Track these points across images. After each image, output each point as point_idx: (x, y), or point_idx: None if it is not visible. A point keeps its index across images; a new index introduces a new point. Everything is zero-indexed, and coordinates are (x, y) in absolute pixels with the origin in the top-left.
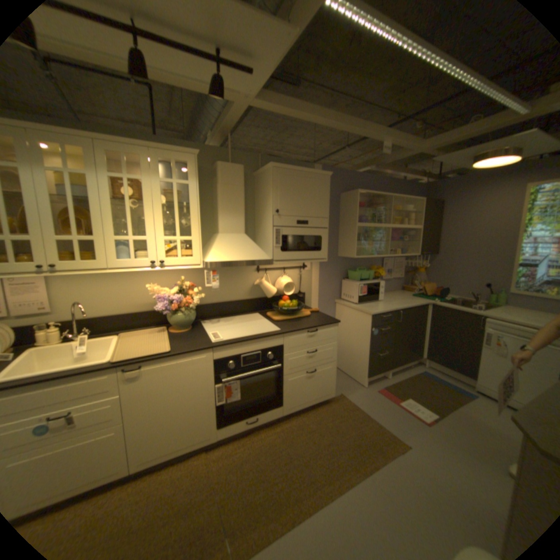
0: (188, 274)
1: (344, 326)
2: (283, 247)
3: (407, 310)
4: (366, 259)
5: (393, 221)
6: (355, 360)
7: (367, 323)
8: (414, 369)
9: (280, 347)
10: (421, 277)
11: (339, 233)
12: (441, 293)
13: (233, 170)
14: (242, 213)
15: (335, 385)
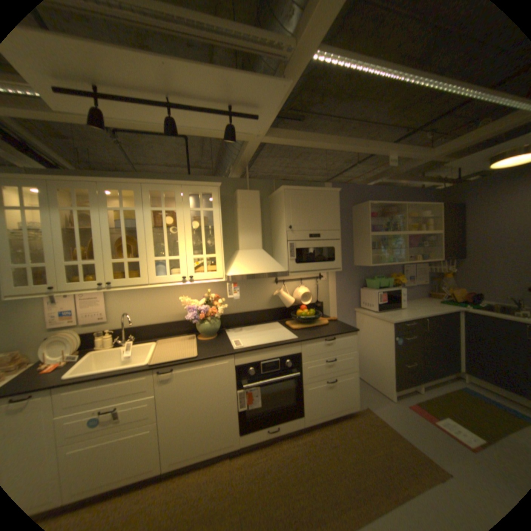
0: (214, 287)
1: (366, 336)
2: (297, 259)
3: (434, 318)
4: (384, 268)
5: (409, 228)
6: (381, 372)
7: (390, 333)
8: (451, 385)
9: (298, 356)
10: (449, 283)
11: (353, 243)
12: (474, 300)
13: (250, 196)
14: (259, 231)
15: (359, 398)
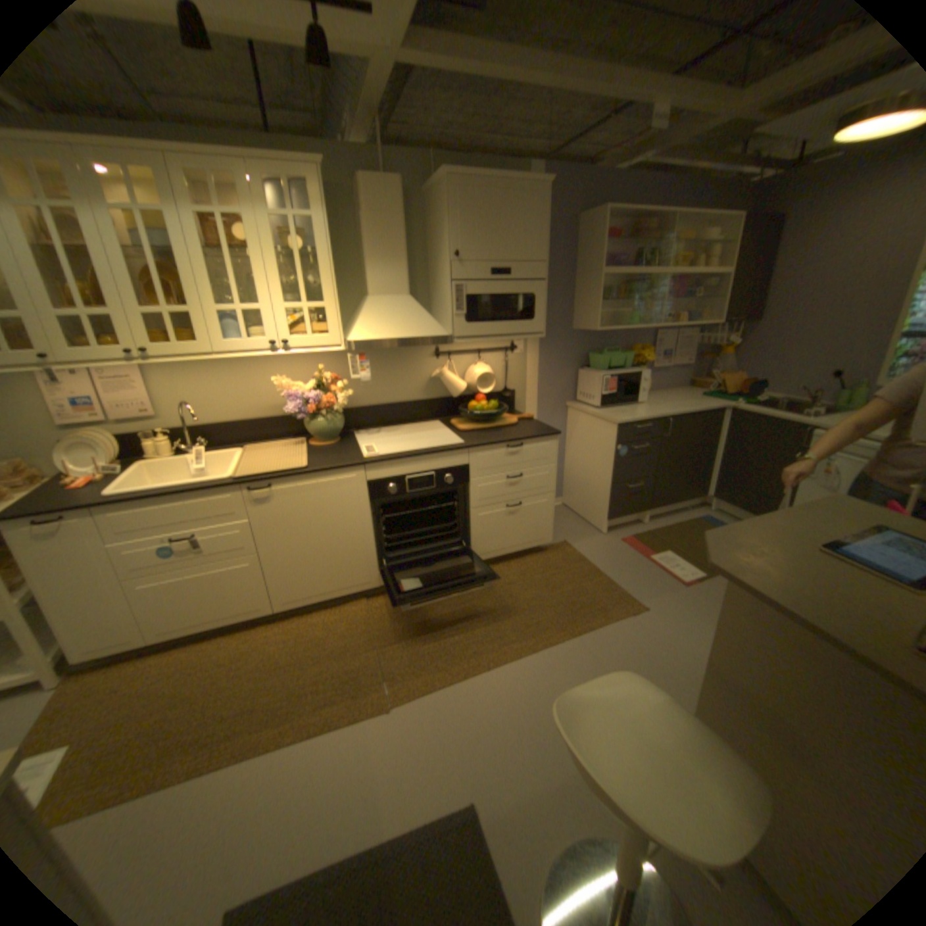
0: (331, 362)
1: (579, 444)
2: (469, 315)
3: (682, 417)
4: (625, 334)
5: (676, 261)
6: (592, 494)
7: (611, 438)
8: (691, 512)
9: (464, 468)
10: (727, 363)
11: (576, 287)
12: (757, 390)
13: (384, 186)
14: (403, 260)
15: (552, 527)
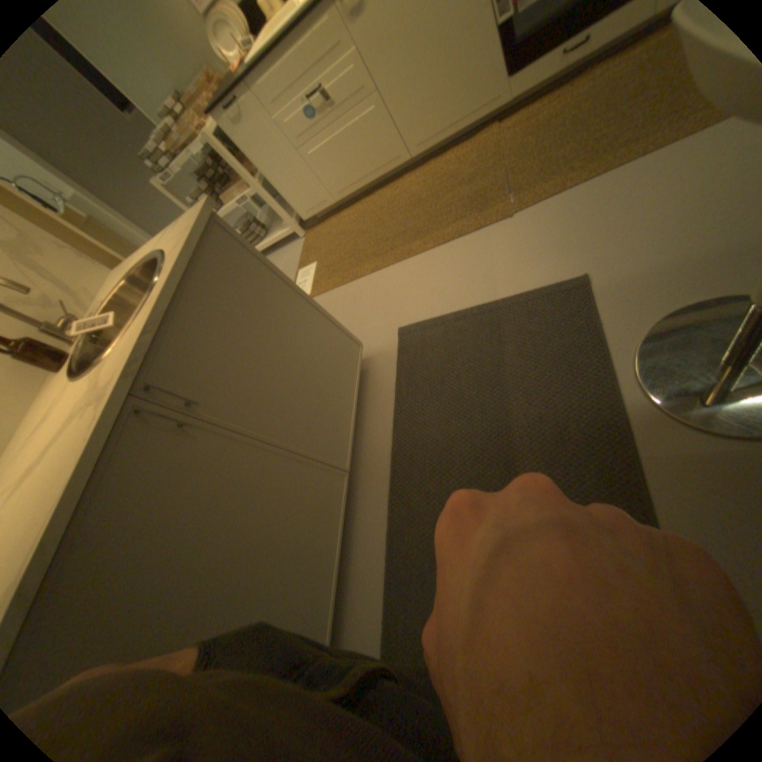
0: None
1: None
2: None
3: None
4: None
5: None
6: None
7: None
8: None
9: None
10: None
11: None
12: None
13: None
14: None
15: None
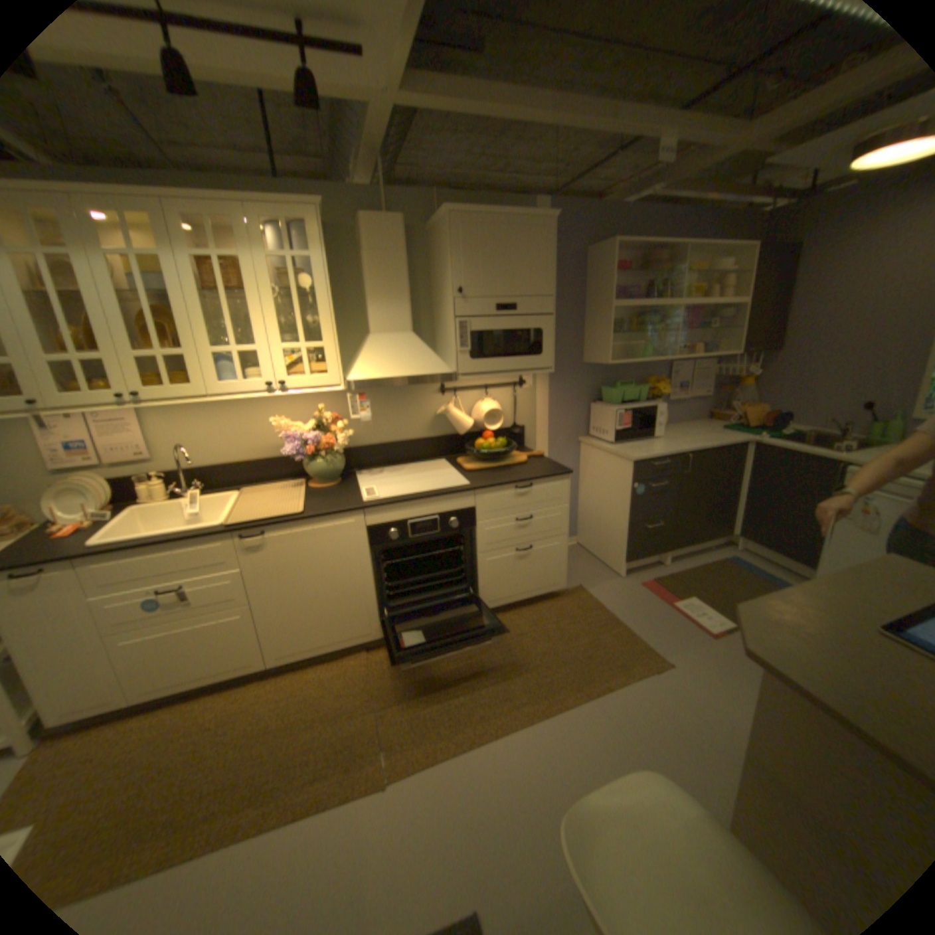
0: (332, 401)
1: (593, 481)
2: (474, 351)
3: (702, 453)
4: (638, 366)
5: (689, 292)
6: (608, 535)
7: (627, 476)
8: (716, 553)
9: (470, 511)
10: (747, 395)
11: (585, 320)
12: (781, 423)
13: (385, 225)
14: (406, 297)
15: (566, 572)
